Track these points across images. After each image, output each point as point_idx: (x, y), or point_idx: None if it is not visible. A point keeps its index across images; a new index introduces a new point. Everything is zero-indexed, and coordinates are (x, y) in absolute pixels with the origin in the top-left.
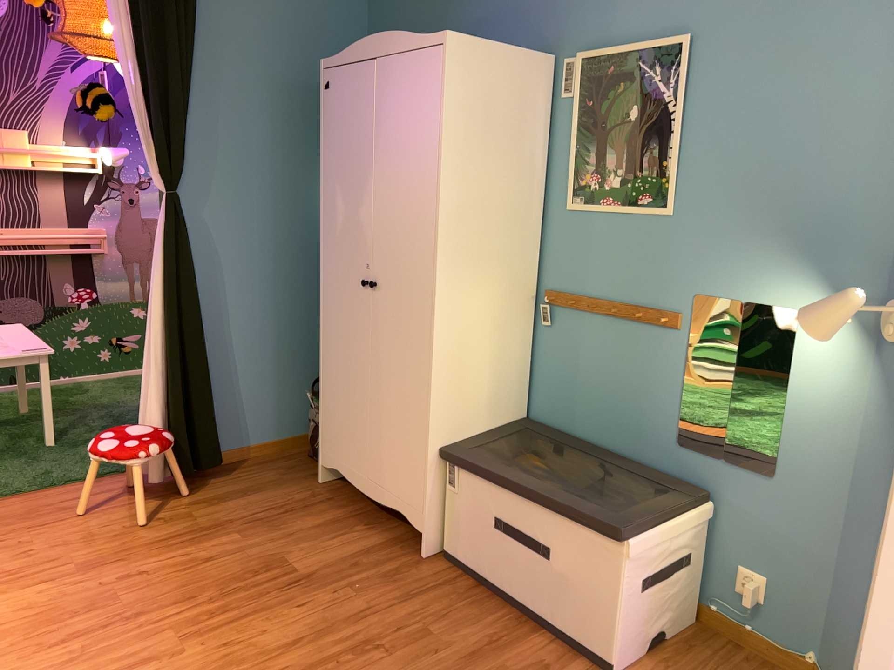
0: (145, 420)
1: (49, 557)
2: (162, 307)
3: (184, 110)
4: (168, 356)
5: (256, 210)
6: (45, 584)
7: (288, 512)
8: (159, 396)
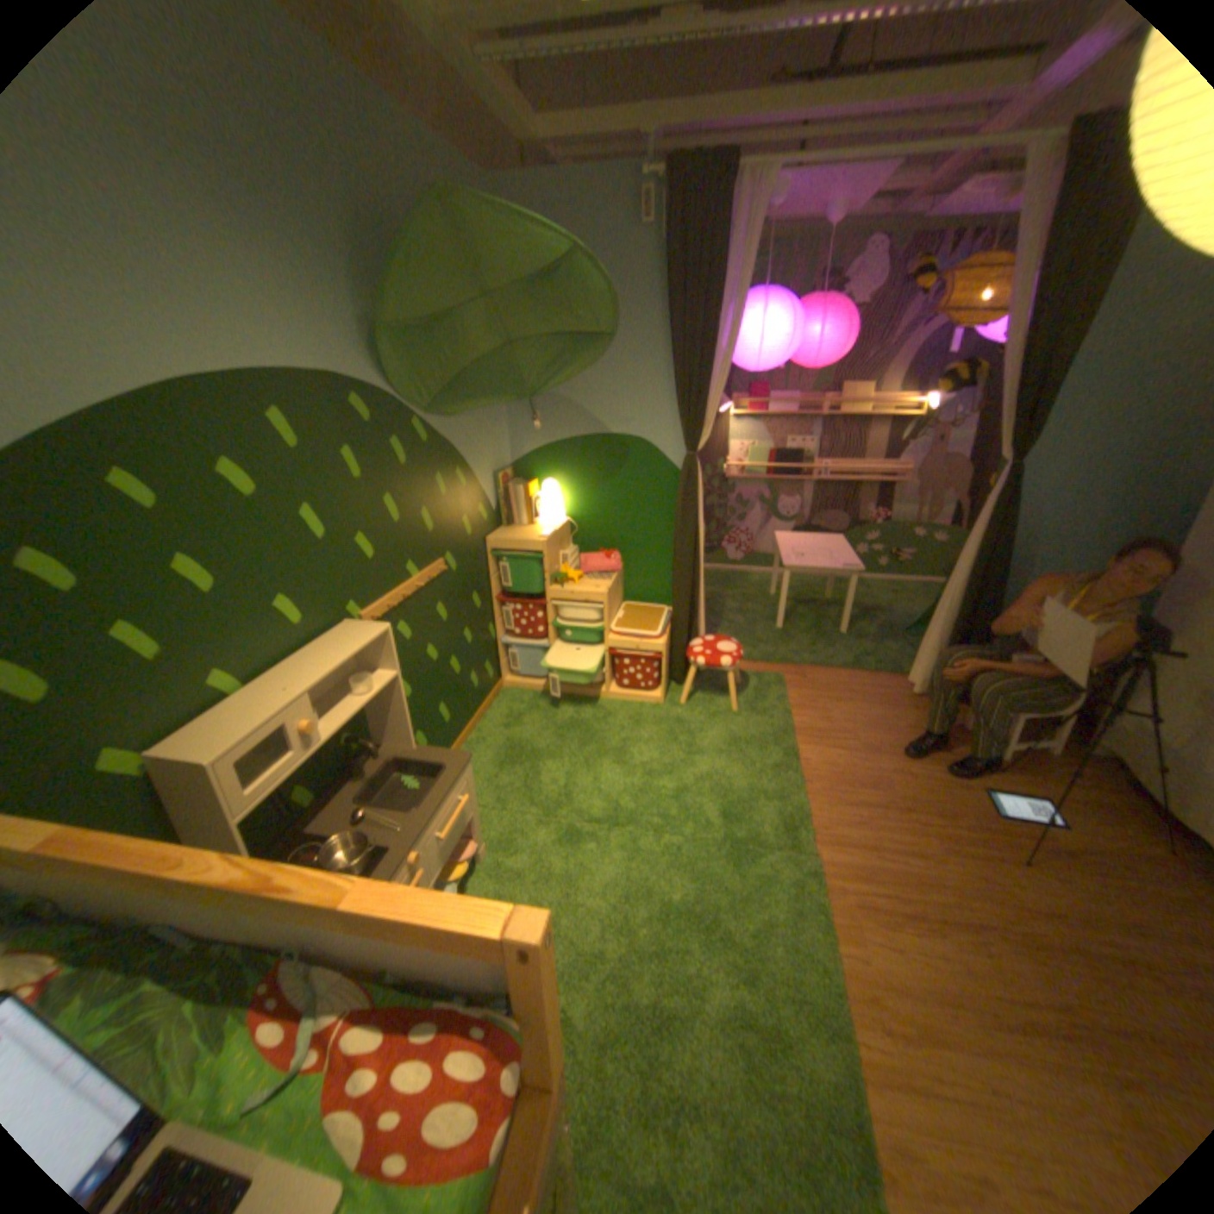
0: (927, 648)
1: (843, 730)
2: (974, 564)
3: (1058, 384)
4: (966, 606)
5: (1101, 478)
6: (841, 751)
7: (1049, 775)
8: (945, 632)
